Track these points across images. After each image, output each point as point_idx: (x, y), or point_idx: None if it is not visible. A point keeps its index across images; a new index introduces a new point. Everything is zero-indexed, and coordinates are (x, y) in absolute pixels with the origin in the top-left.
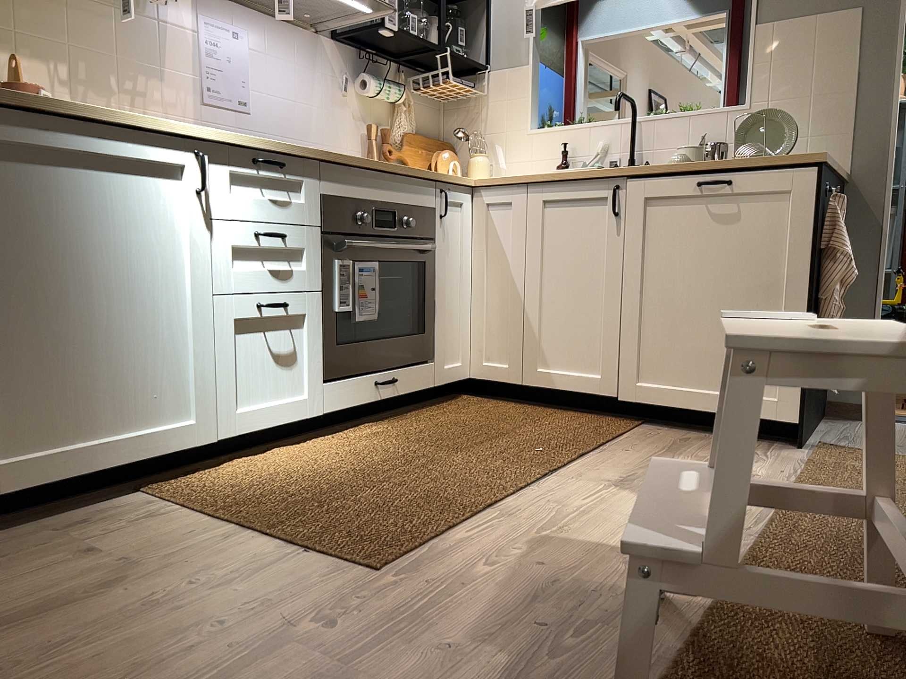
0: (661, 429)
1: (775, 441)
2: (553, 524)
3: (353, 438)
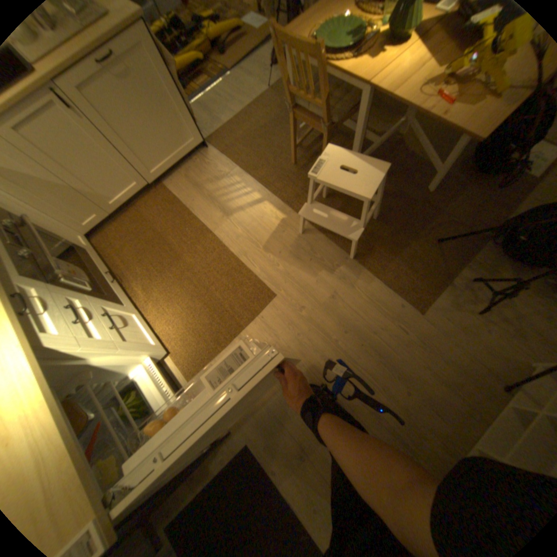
0: (173, 180)
1: (199, 151)
2: (254, 243)
3: (151, 298)
